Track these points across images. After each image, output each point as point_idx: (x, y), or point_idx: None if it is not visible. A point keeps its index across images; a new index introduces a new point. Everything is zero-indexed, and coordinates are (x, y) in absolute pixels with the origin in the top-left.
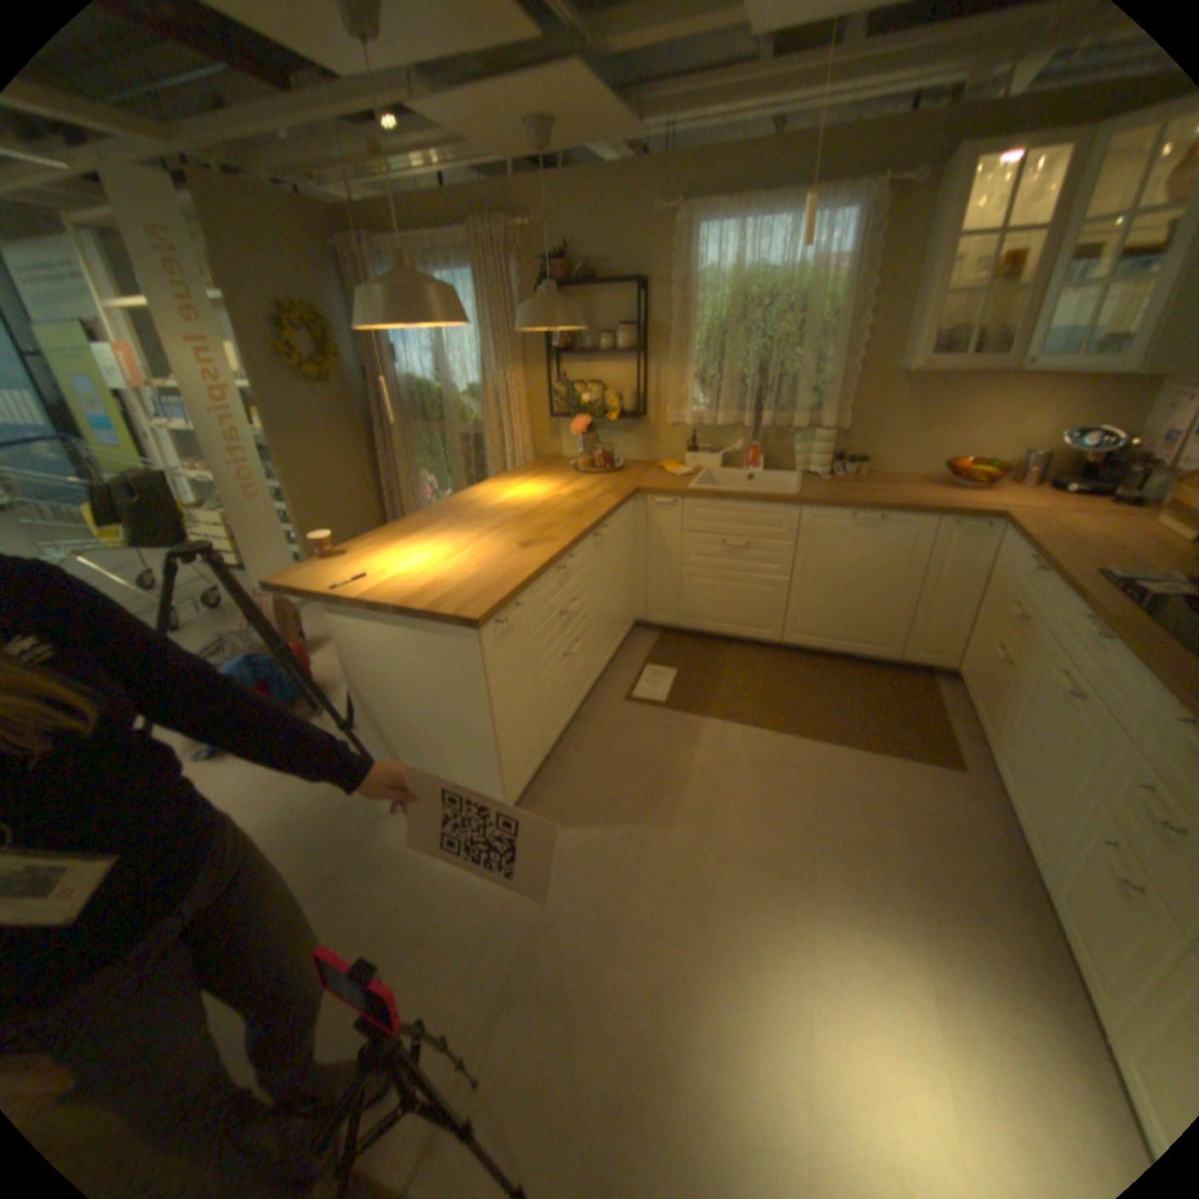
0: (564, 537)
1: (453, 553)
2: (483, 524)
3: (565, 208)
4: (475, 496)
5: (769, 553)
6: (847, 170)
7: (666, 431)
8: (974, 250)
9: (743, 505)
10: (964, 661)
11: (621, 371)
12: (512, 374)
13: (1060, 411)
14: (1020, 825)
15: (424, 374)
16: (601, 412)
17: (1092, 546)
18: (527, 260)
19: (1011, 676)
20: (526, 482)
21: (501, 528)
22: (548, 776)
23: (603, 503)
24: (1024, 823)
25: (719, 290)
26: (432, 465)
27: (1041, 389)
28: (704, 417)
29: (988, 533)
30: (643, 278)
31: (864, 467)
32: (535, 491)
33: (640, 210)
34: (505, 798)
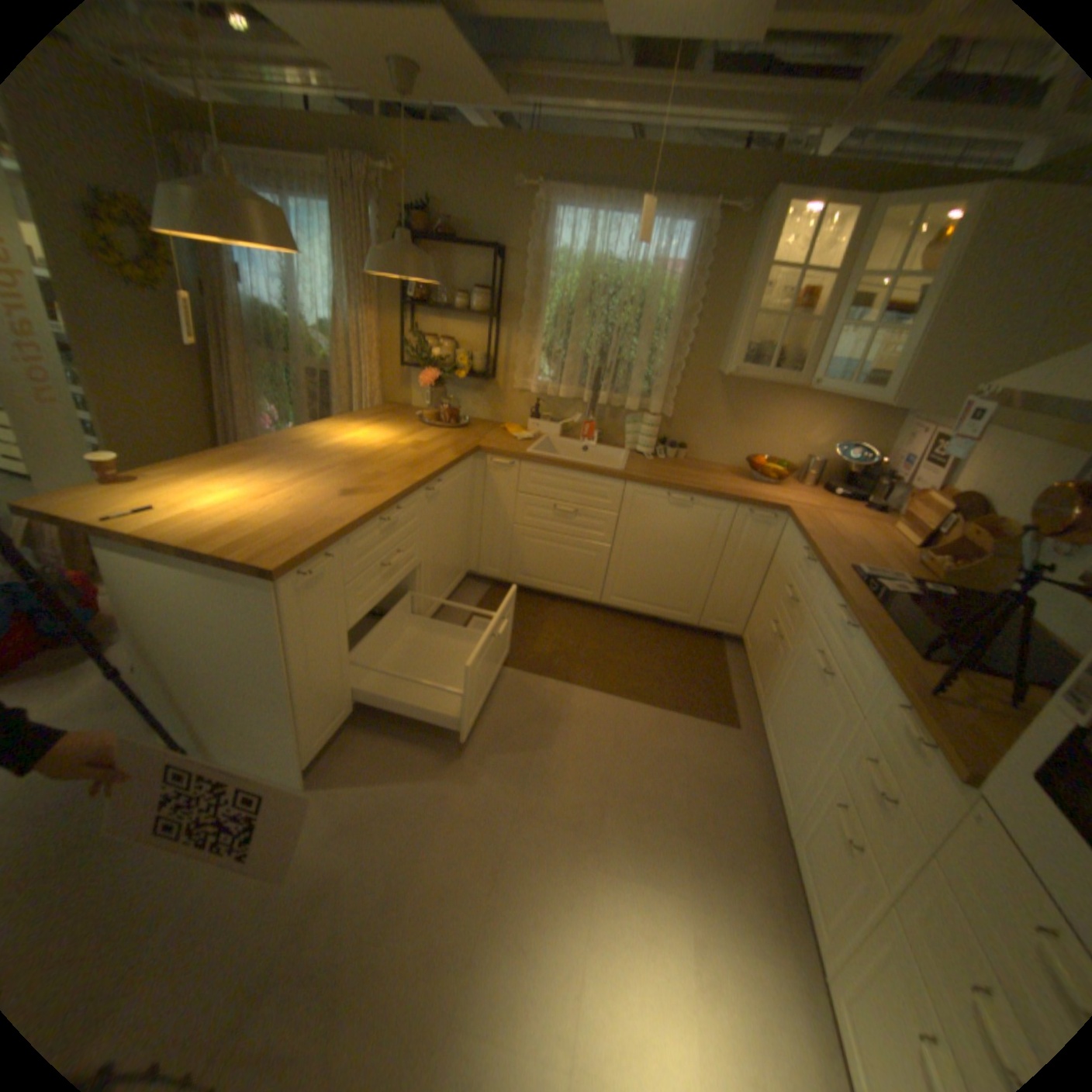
0: (393, 488)
1: (267, 494)
2: (310, 466)
3: (431, 164)
4: (309, 435)
5: (594, 522)
6: (688, 187)
7: (513, 397)
8: (783, 280)
9: (575, 475)
10: (747, 630)
11: (475, 333)
12: (364, 317)
13: (835, 427)
14: (777, 781)
15: (271, 301)
16: (451, 369)
17: (849, 544)
18: (389, 207)
19: (781, 649)
20: (368, 427)
21: (328, 472)
22: (357, 730)
23: (442, 458)
24: (780, 779)
25: (570, 273)
26: (275, 397)
27: (823, 407)
28: (549, 388)
29: (774, 524)
30: (501, 248)
31: (682, 453)
32: (374, 438)
33: (503, 182)
34: (300, 757)
